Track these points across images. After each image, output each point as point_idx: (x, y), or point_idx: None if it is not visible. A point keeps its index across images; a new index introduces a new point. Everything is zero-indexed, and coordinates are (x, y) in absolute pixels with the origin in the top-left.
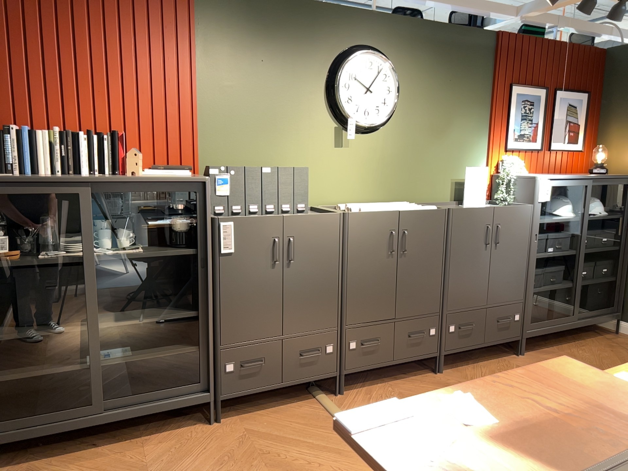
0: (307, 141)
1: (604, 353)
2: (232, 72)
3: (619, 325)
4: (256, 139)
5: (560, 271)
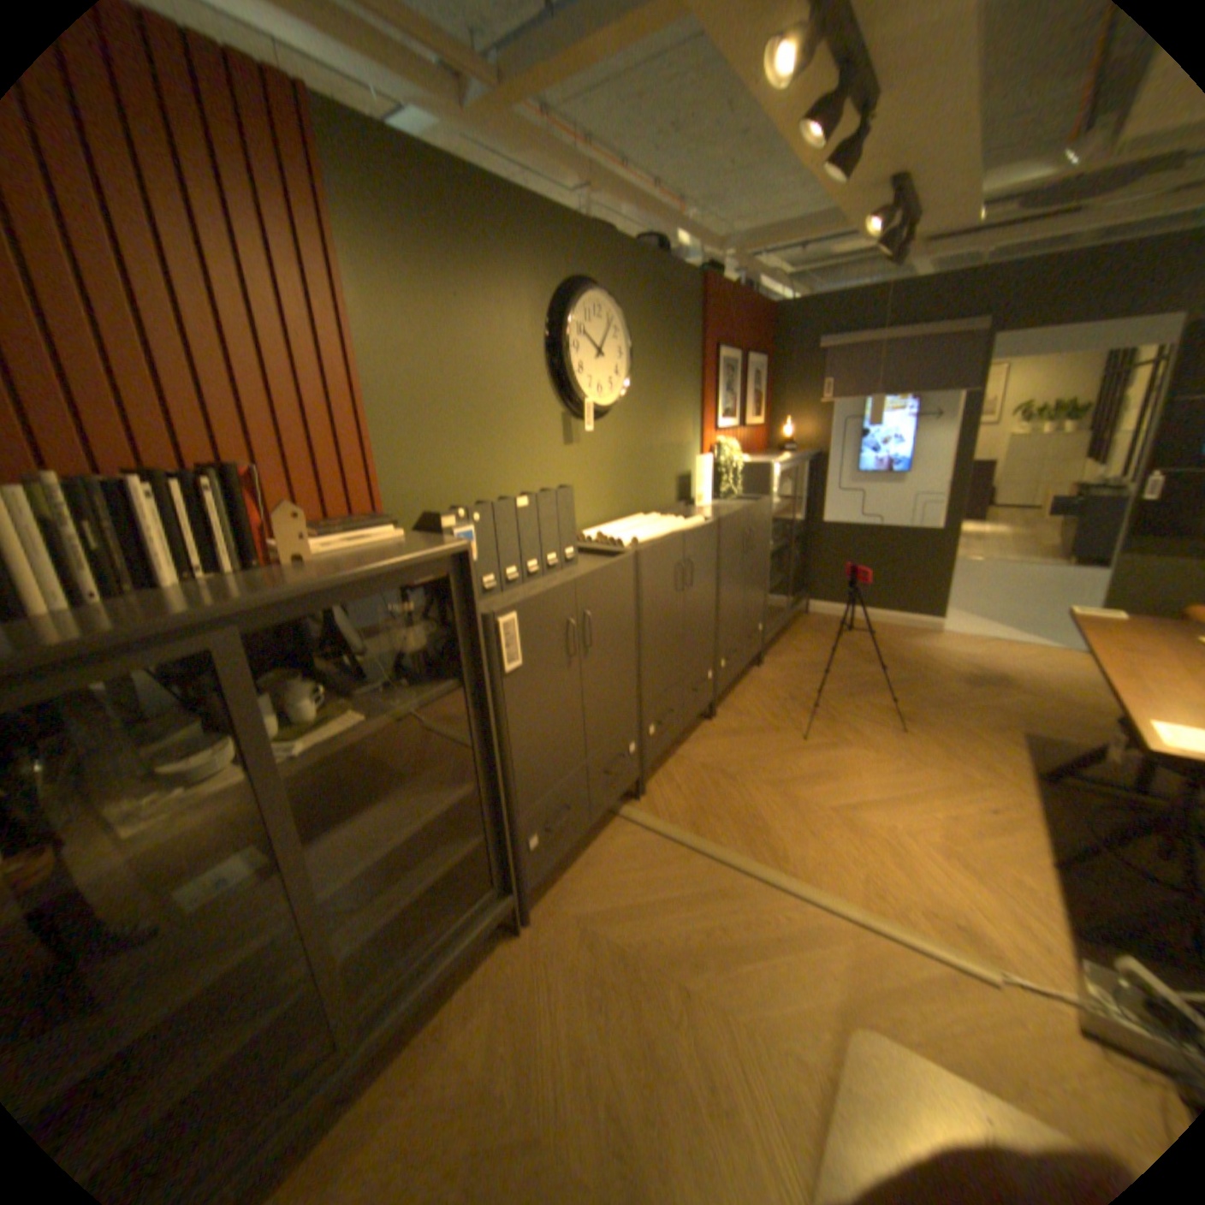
0: (532, 441)
1: (820, 641)
2: (409, 316)
3: (806, 606)
4: (464, 446)
5: (776, 566)
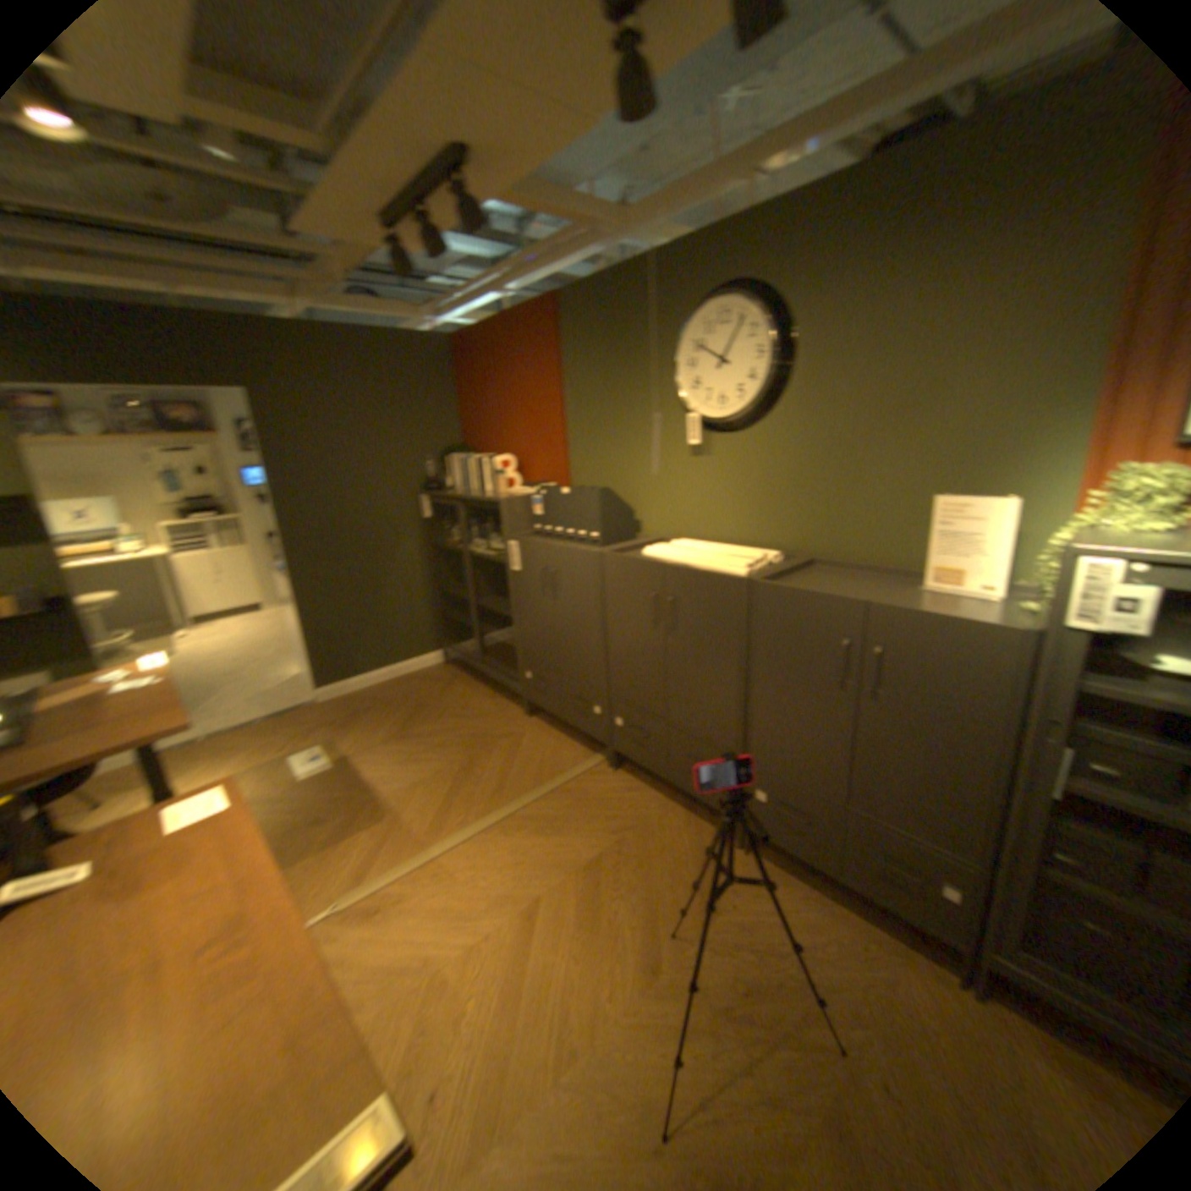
0: (657, 451)
1: None
2: (586, 379)
3: None
4: (608, 452)
5: None
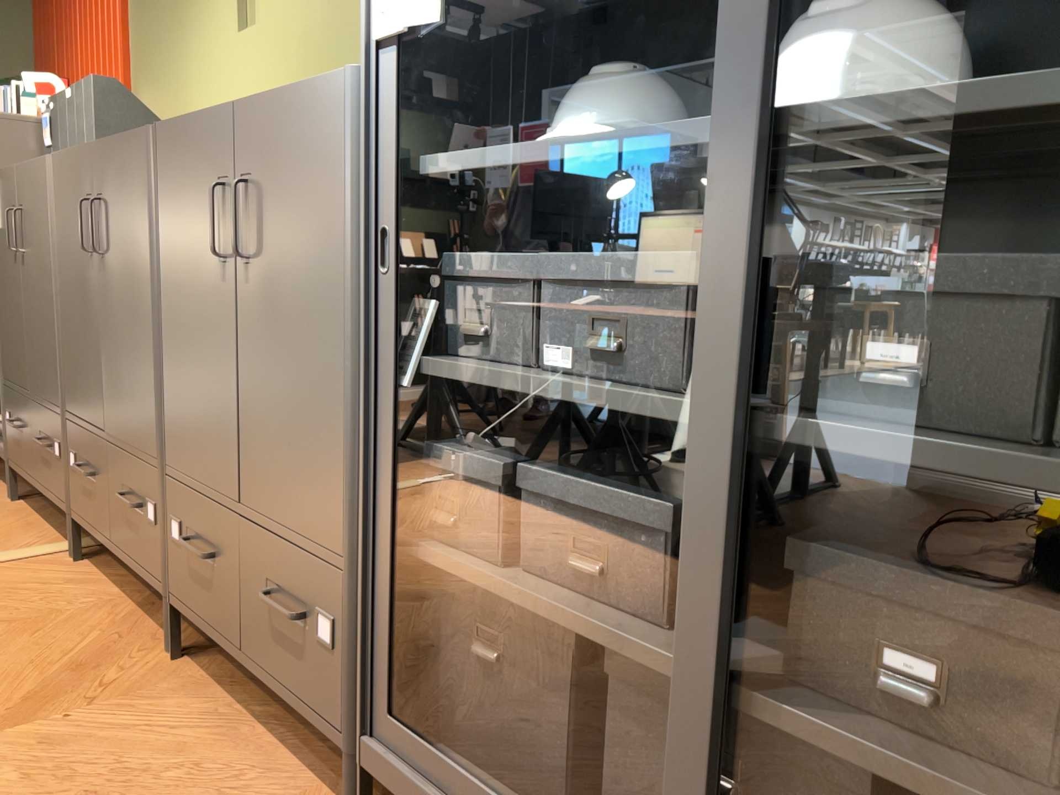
0: (209, 35)
1: None
2: None
3: None
4: (167, 55)
5: (650, 540)
